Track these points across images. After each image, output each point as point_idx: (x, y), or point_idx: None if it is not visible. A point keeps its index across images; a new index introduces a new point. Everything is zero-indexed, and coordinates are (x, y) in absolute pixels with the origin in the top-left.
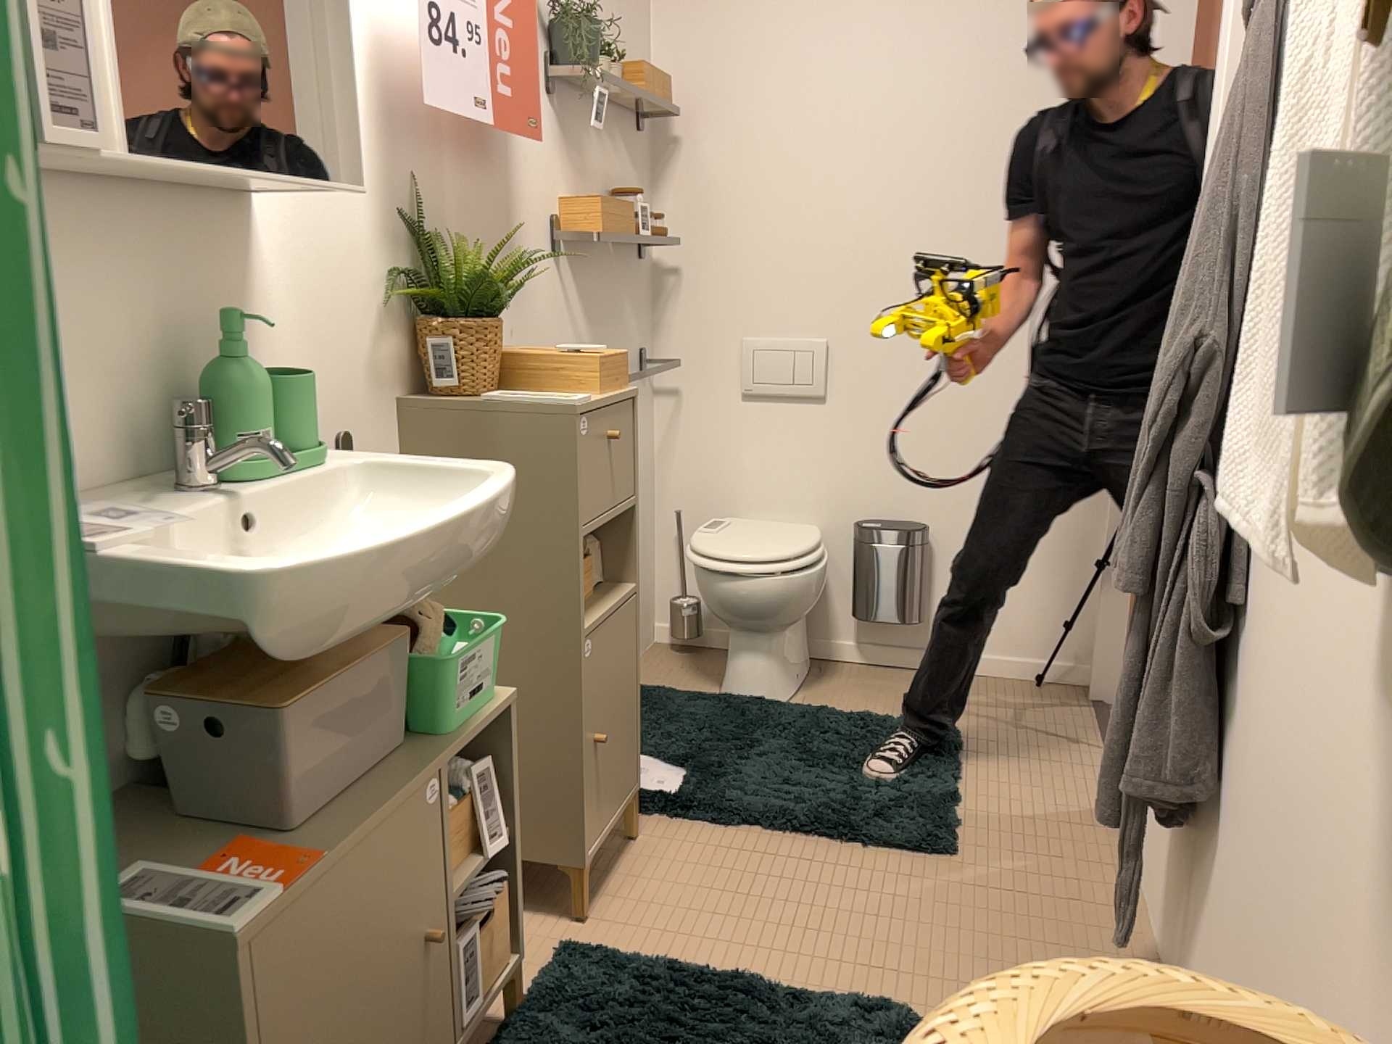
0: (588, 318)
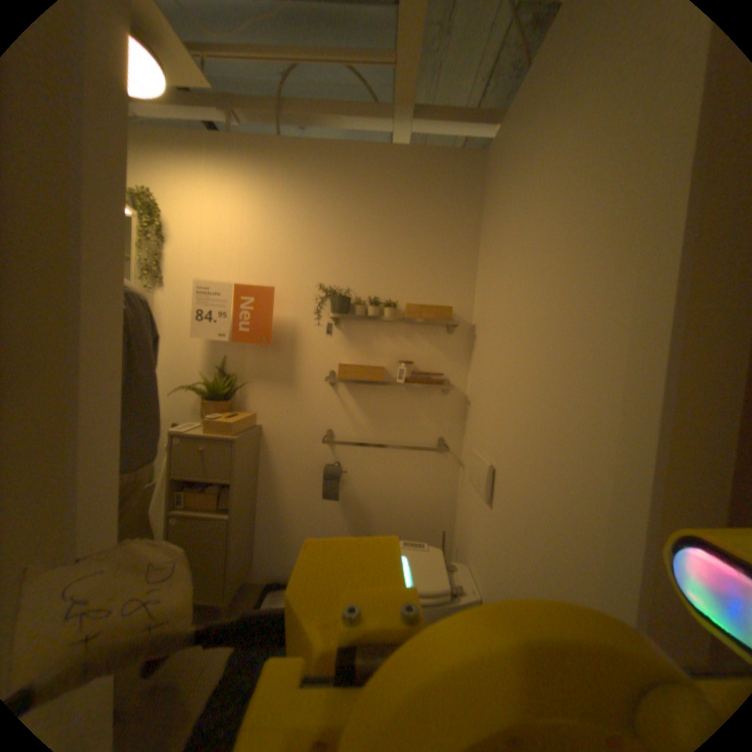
0: (365, 412)
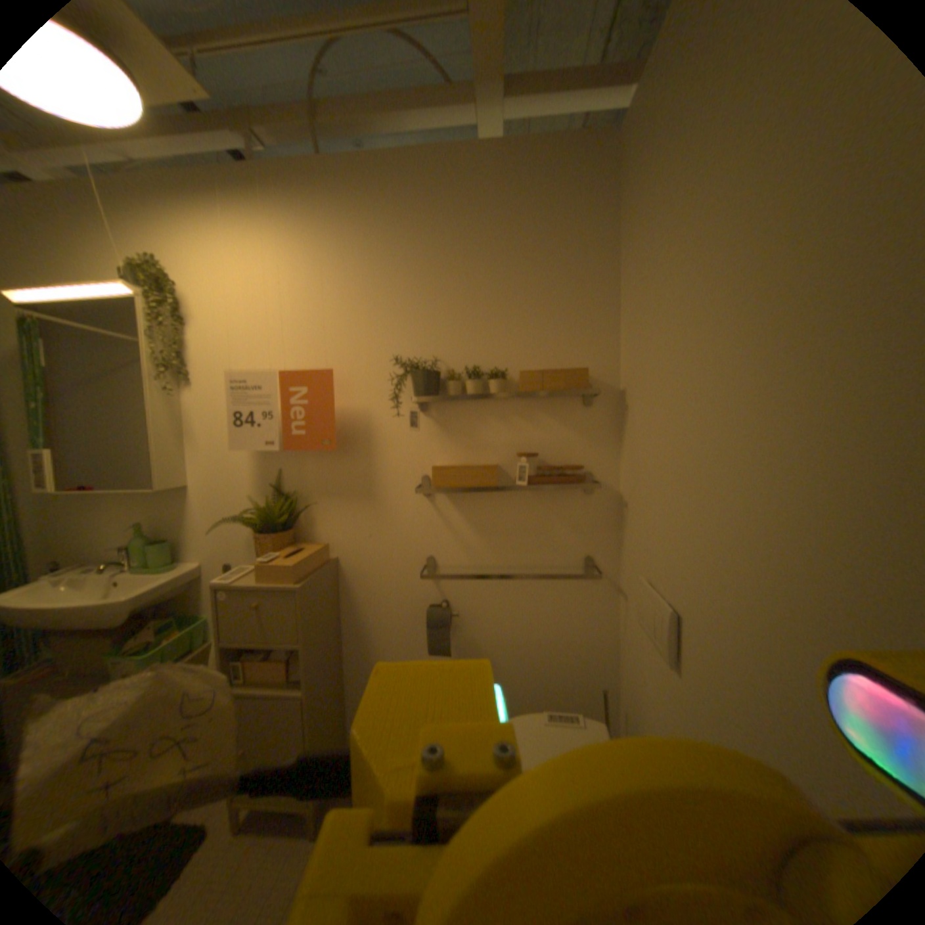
0: (477, 529)
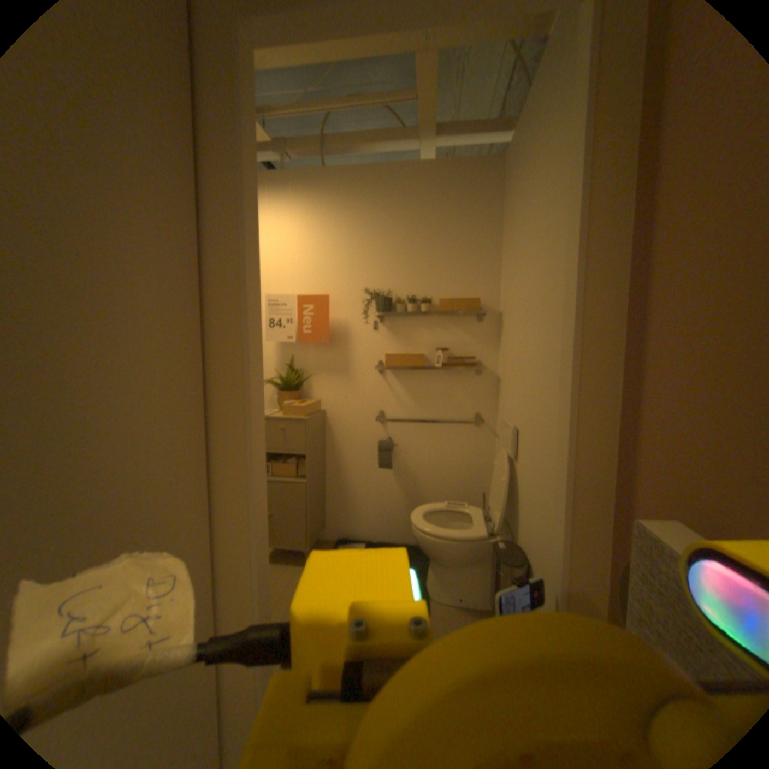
0: (411, 394)
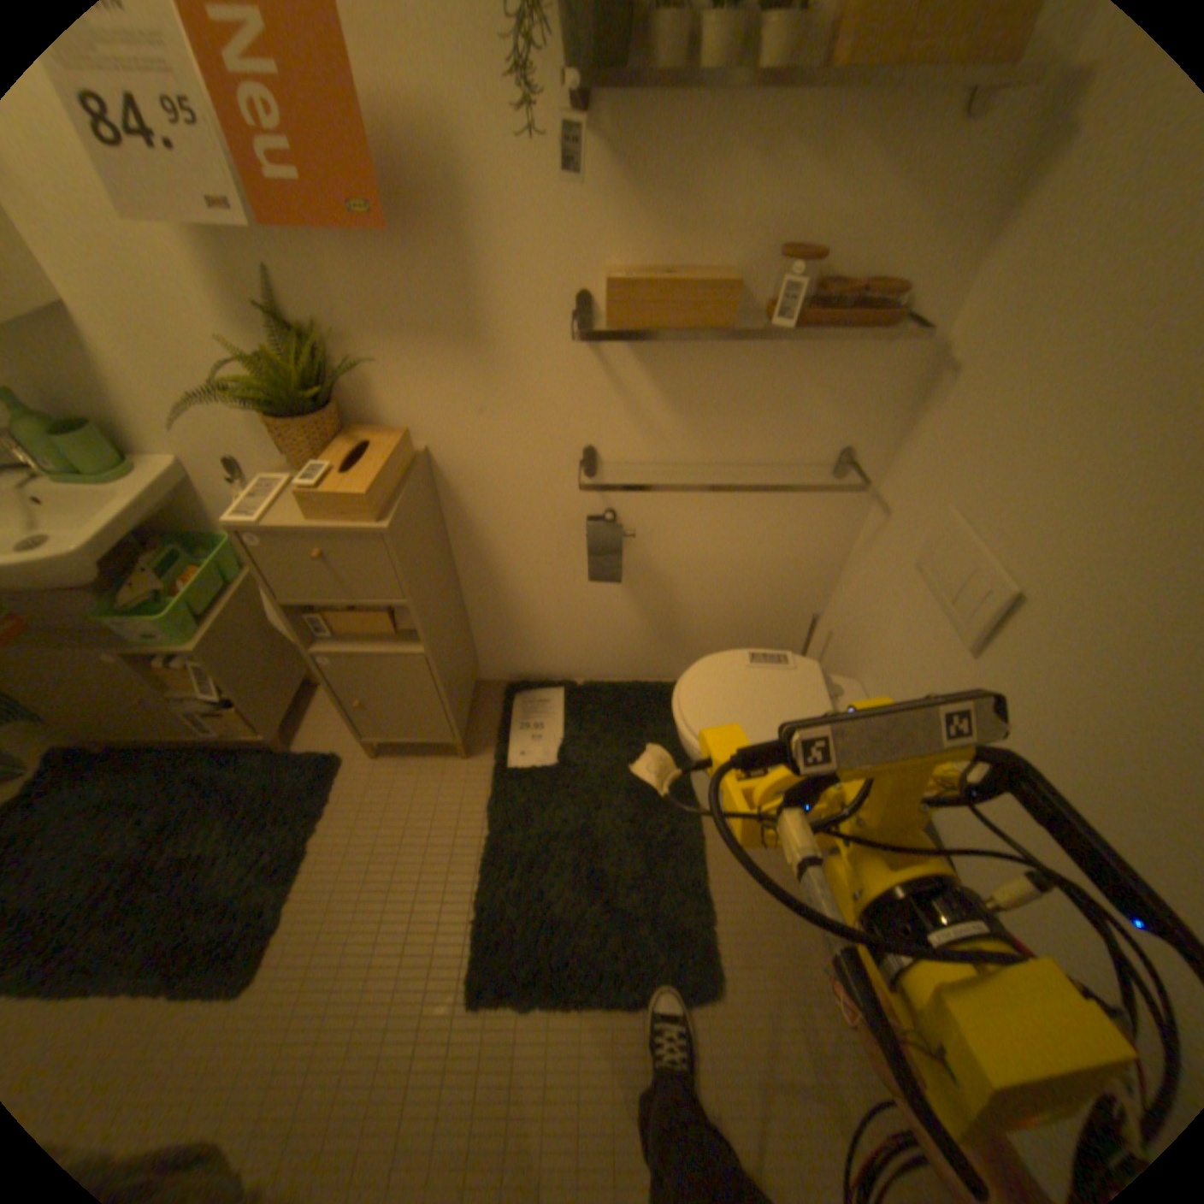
0: (672, 404)
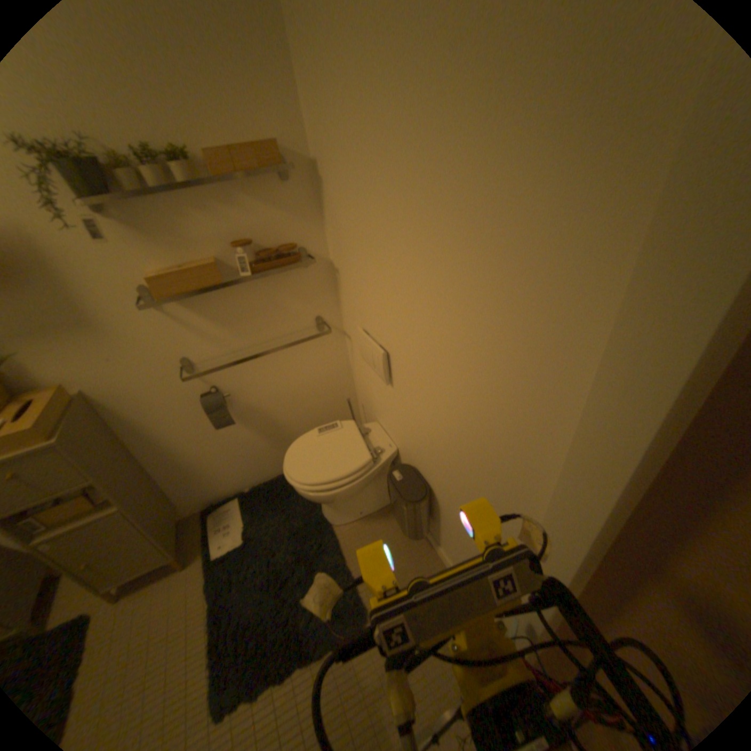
0: (217, 325)
